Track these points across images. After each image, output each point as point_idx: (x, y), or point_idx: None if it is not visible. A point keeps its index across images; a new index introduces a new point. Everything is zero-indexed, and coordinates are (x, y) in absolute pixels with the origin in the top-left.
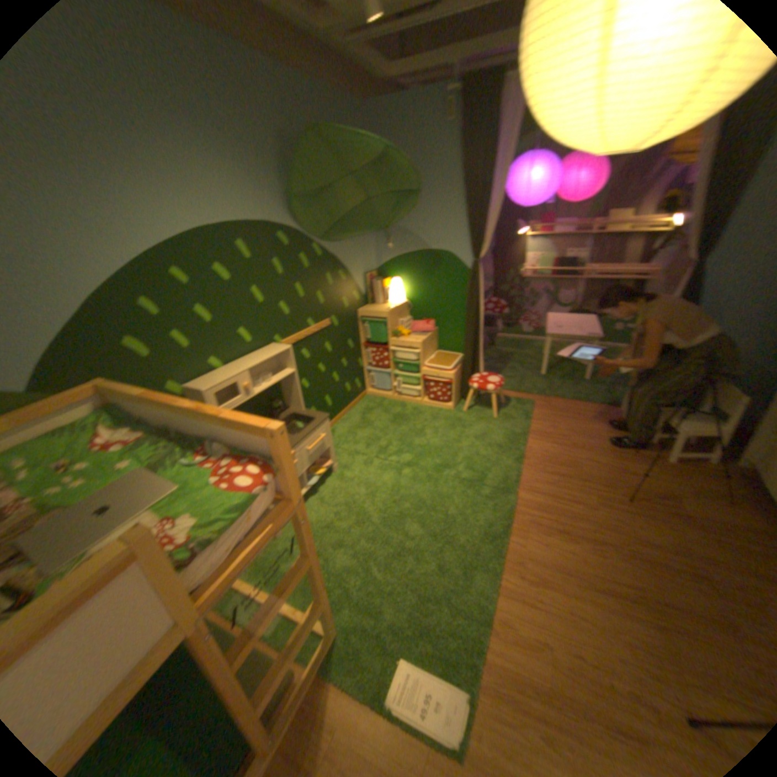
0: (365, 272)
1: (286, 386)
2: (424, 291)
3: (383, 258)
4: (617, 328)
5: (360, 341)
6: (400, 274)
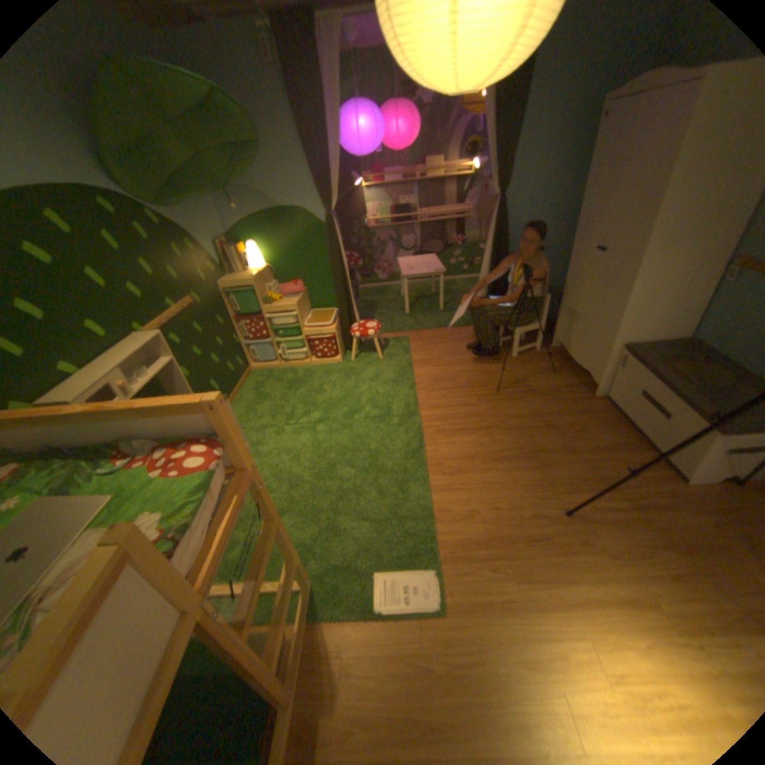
0: (212, 240)
1: (163, 379)
2: (282, 252)
3: (227, 221)
4: (451, 263)
5: (228, 315)
6: (252, 237)
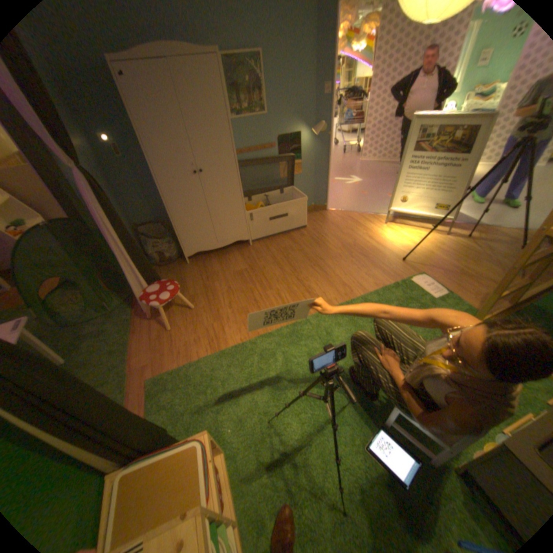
0: None
1: None
2: None
3: None
4: None
5: None
6: None
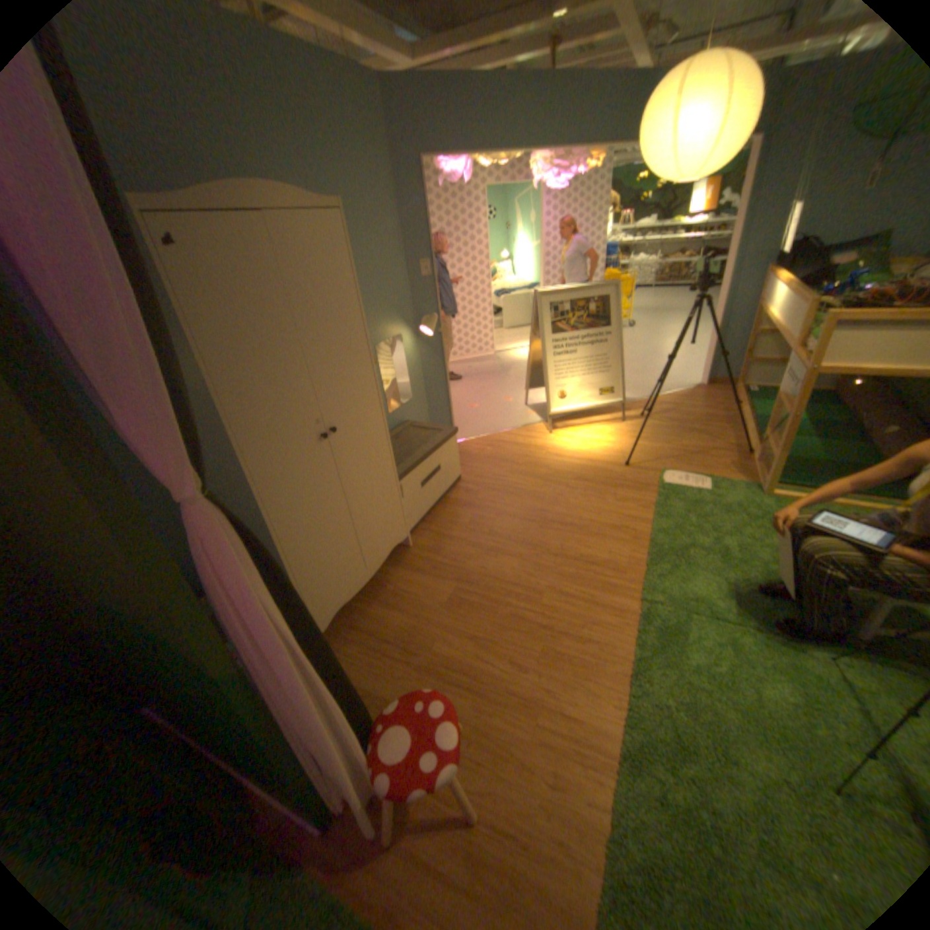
0: None
1: None
2: None
3: None
4: None
5: None
6: None
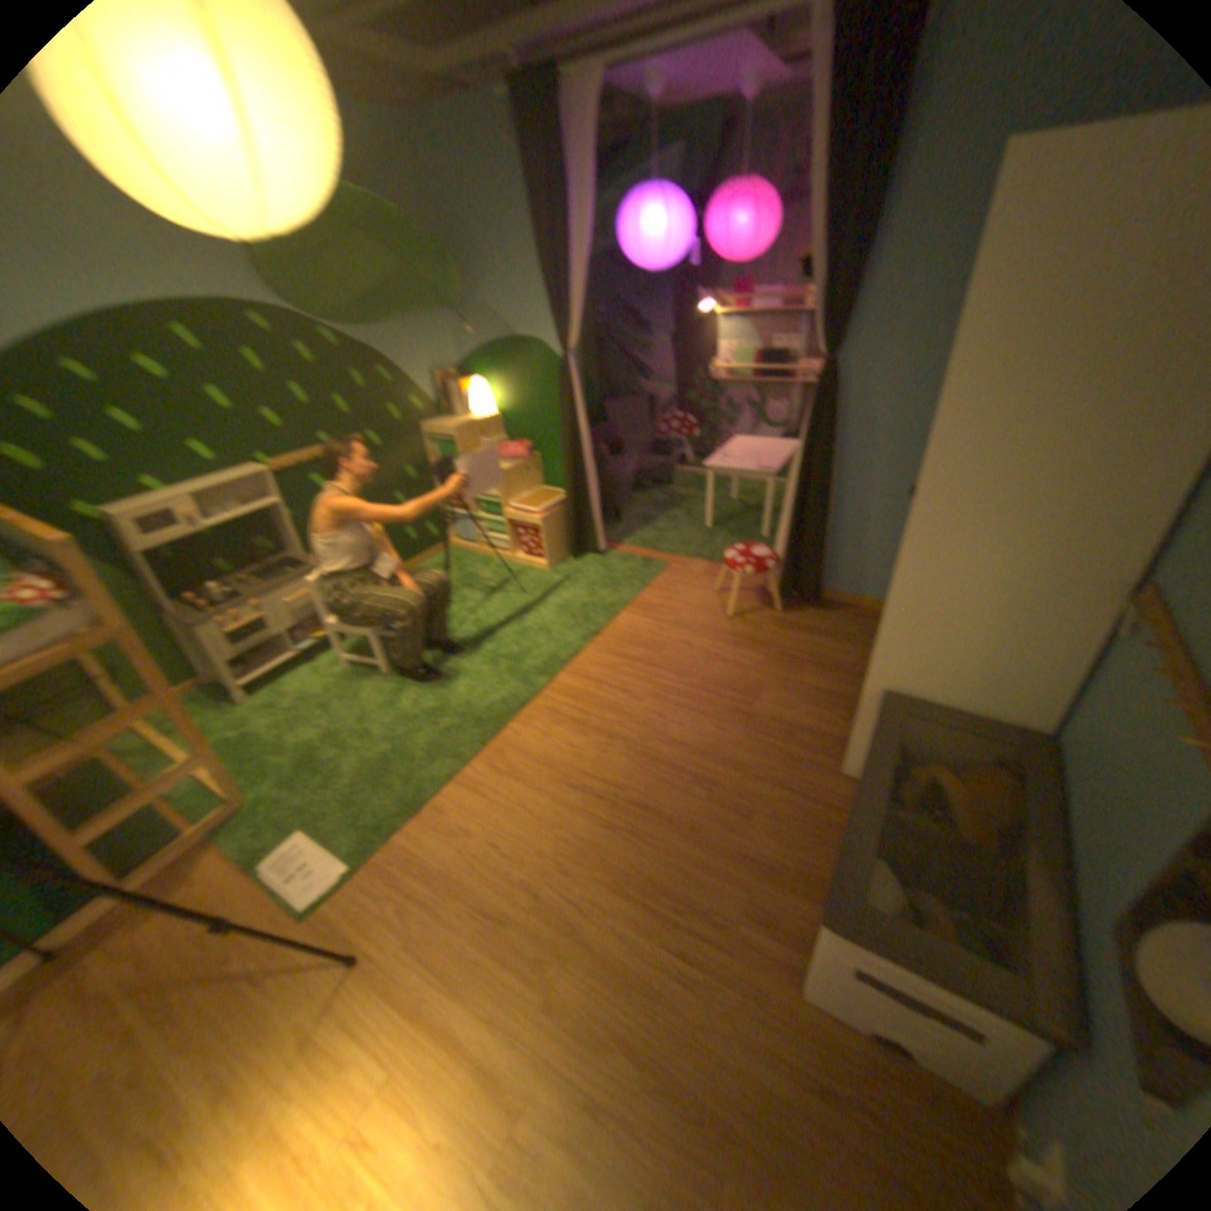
0: (431, 370)
1: (273, 523)
2: (516, 399)
3: (461, 349)
4: None
5: (428, 469)
6: (484, 374)
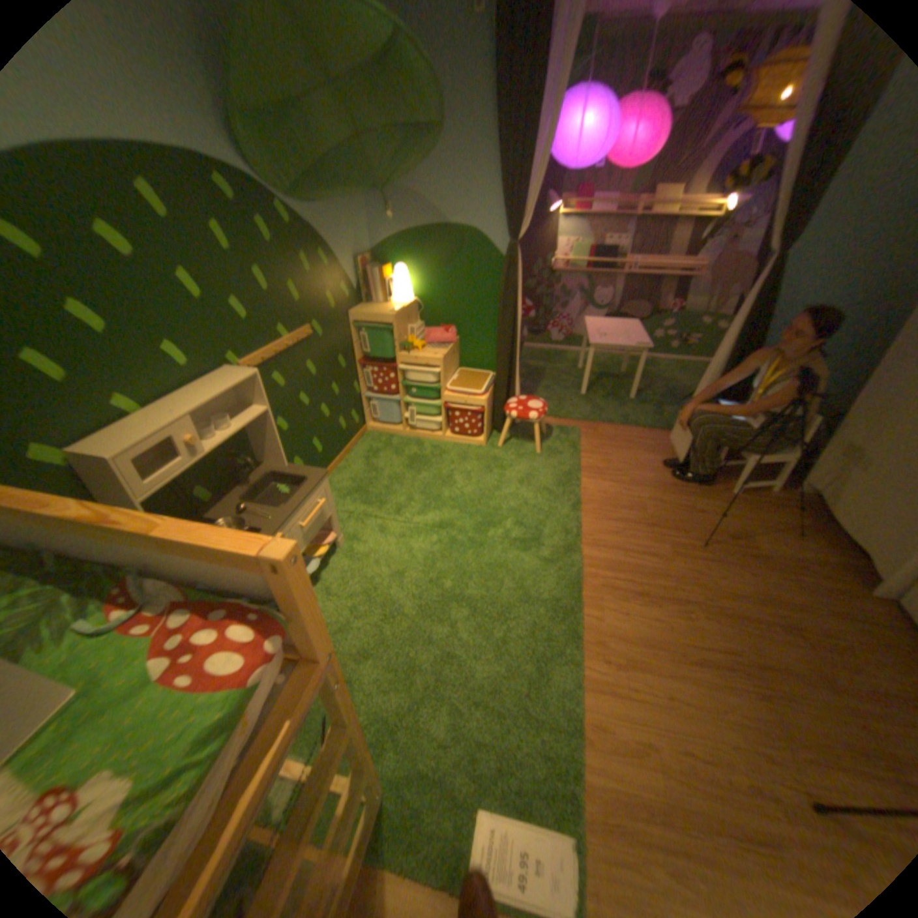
0: (354, 256)
1: (253, 433)
2: (440, 285)
3: (378, 235)
4: (656, 336)
5: (354, 357)
6: (404, 260)
